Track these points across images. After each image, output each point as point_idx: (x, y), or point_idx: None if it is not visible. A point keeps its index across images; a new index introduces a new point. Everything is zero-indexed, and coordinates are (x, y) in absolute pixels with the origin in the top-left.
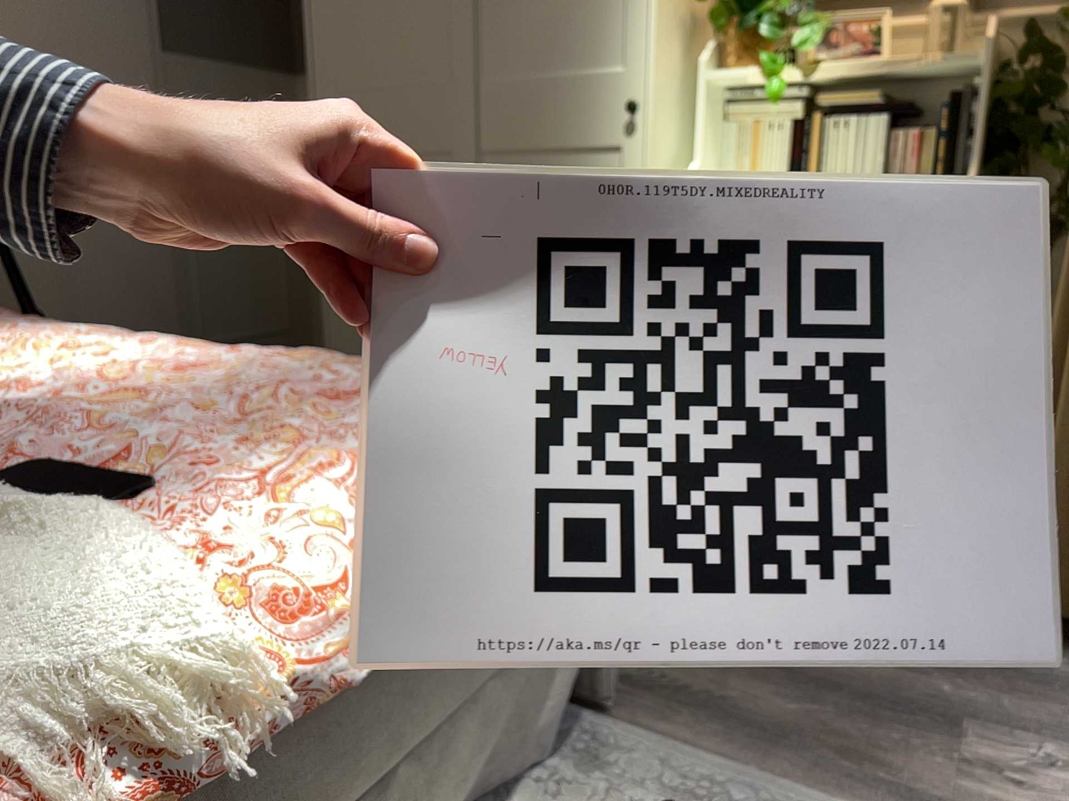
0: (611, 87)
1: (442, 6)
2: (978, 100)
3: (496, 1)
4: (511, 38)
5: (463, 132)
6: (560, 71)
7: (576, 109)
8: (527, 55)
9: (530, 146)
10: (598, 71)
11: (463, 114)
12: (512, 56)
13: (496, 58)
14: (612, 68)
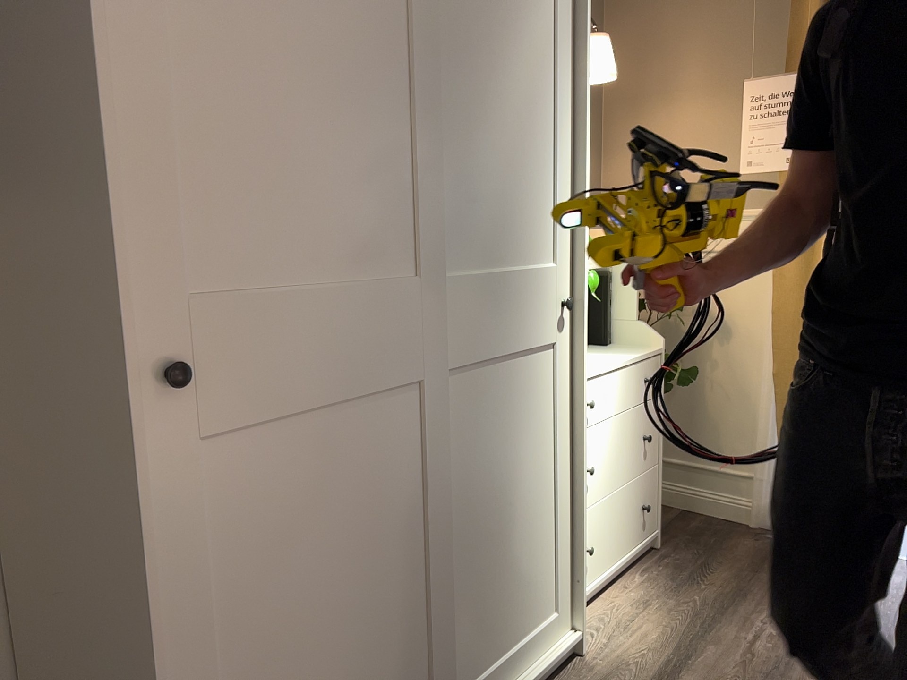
0: (551, 283)
1: (402, 157)
2: (613, 282)
3: (451, 166)
4: (468, 218)
5: (436, 348)
6: (513, 264)
7: (527, 306)
8: (483, 242)
9: (491, 354)
10: (540, 265)
11: (435, 322)
12: (469, 242)
13: (453, 242)
14: (549, 262)
